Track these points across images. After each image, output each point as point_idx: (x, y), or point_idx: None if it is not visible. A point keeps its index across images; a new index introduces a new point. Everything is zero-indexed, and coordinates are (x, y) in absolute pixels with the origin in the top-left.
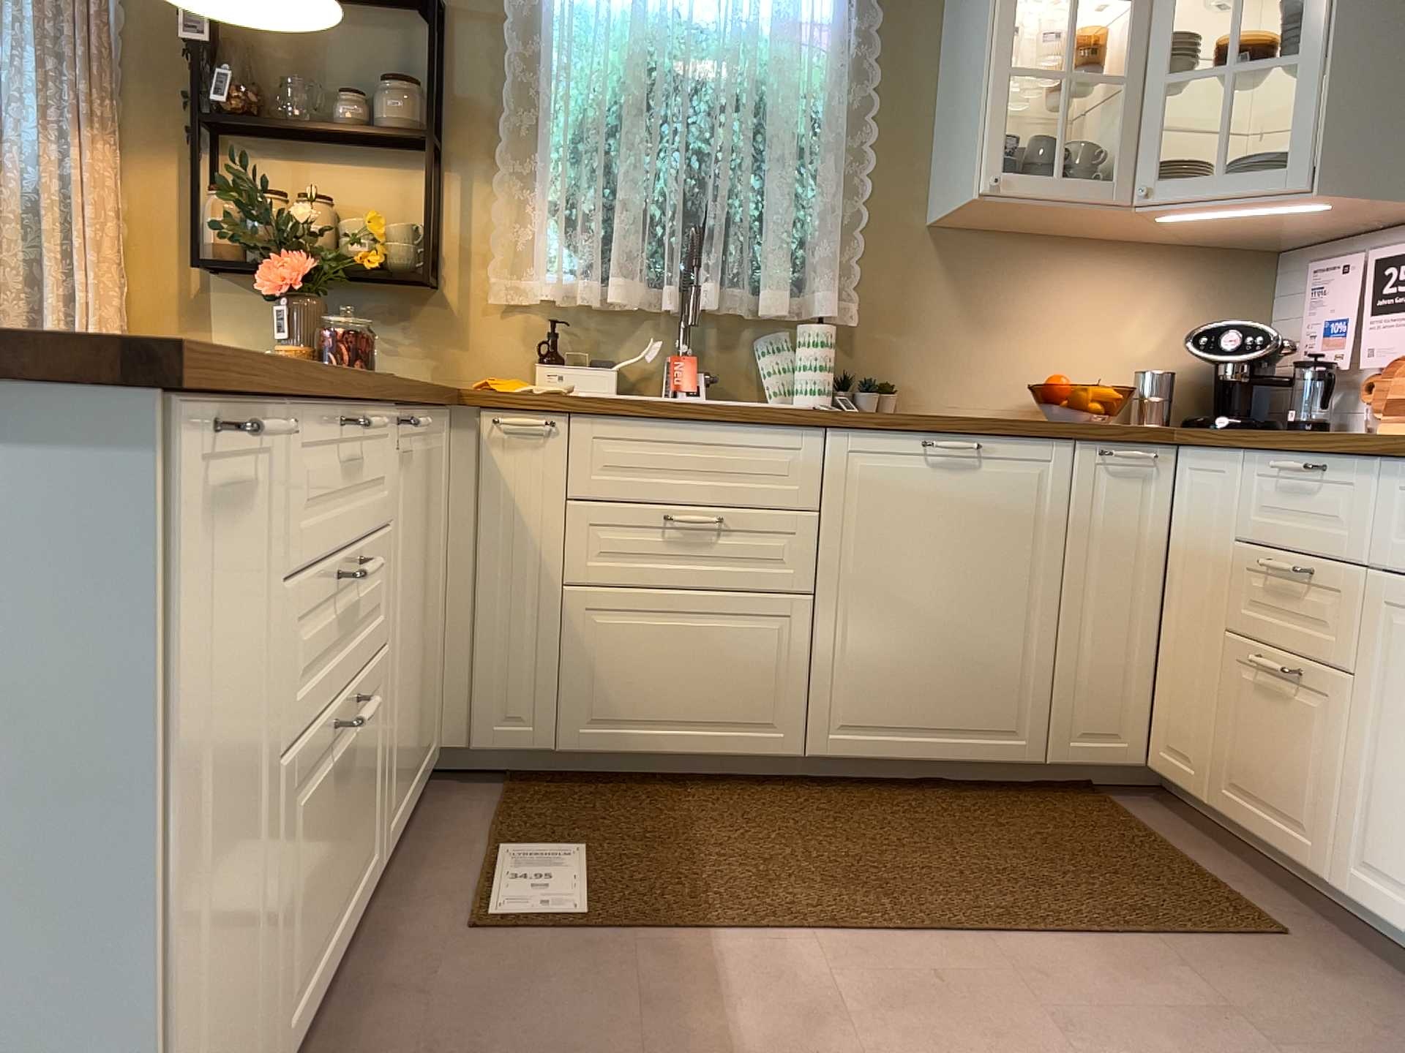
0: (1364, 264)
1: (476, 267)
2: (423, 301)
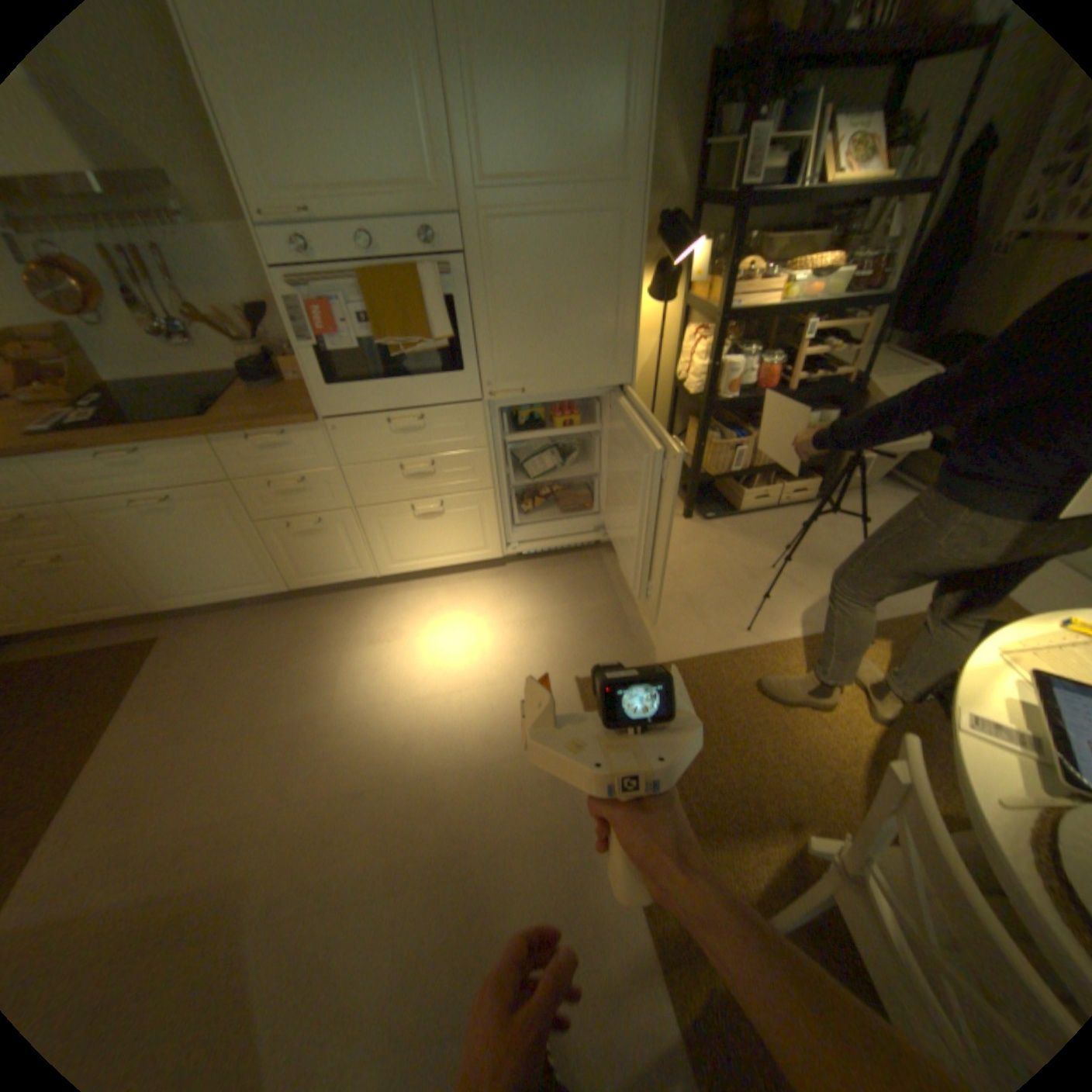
0: None
1: None
2: None
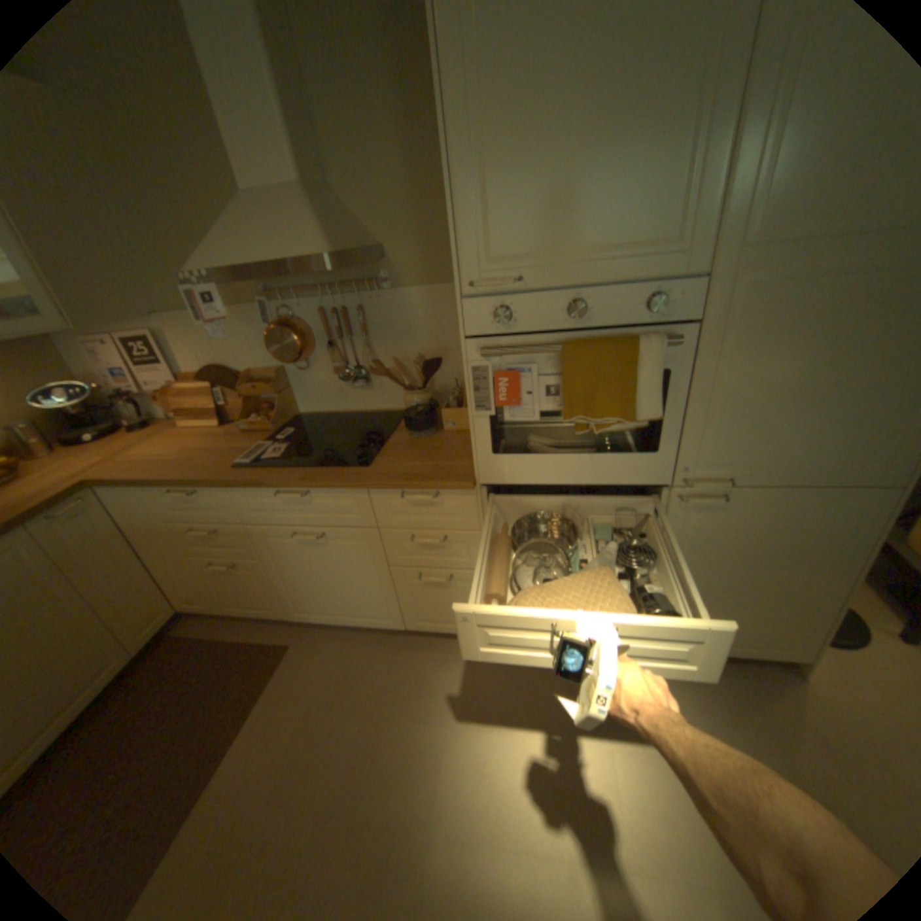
0: (110, 340)
1: None
2: None
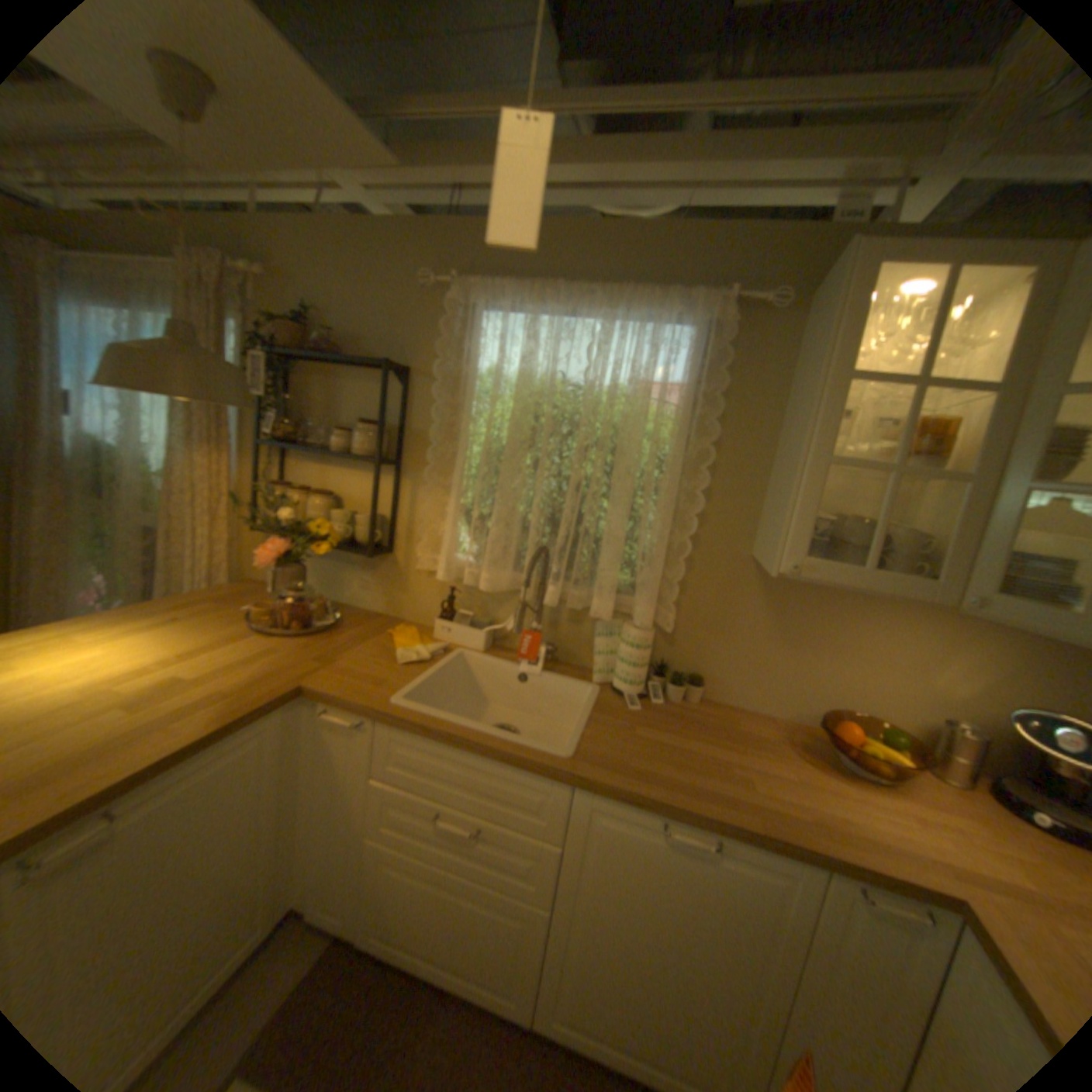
0: None
1: (413, 542)
2: (381, 559)
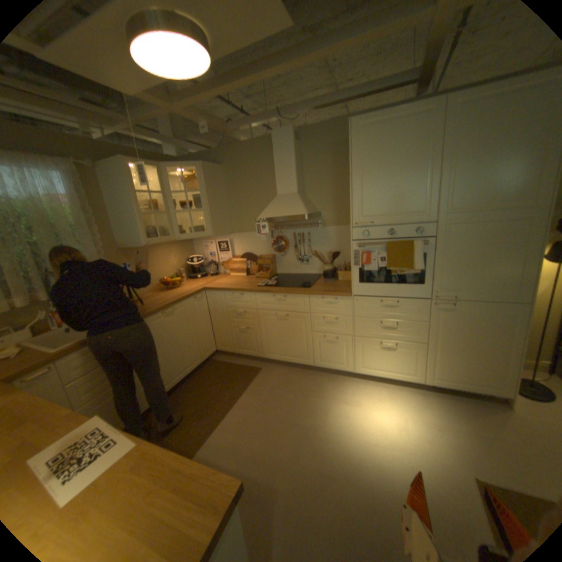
0: (214, 243)
1: None
2: None
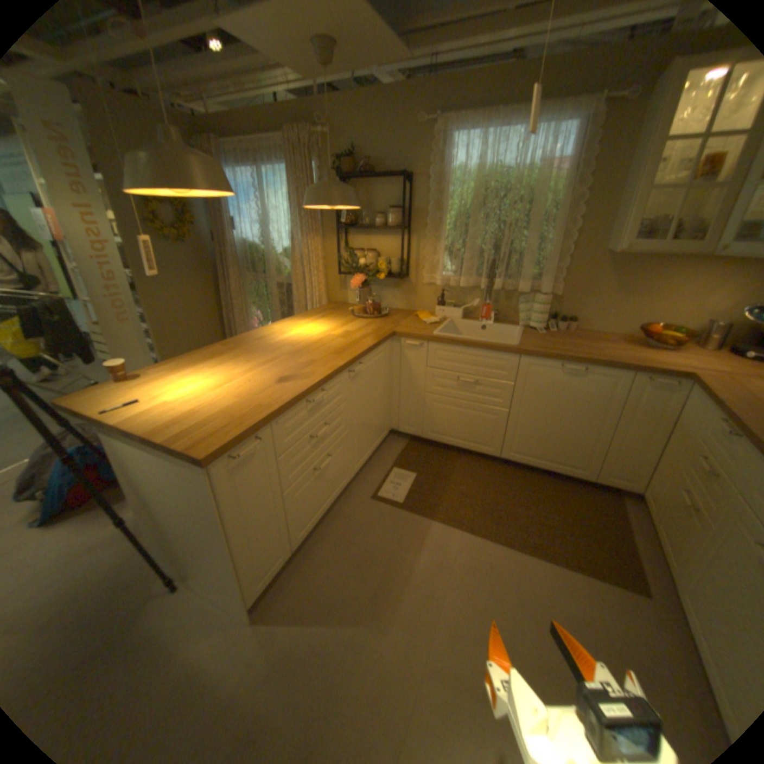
0: None
1: (419, 270)
2: (402, 281)
